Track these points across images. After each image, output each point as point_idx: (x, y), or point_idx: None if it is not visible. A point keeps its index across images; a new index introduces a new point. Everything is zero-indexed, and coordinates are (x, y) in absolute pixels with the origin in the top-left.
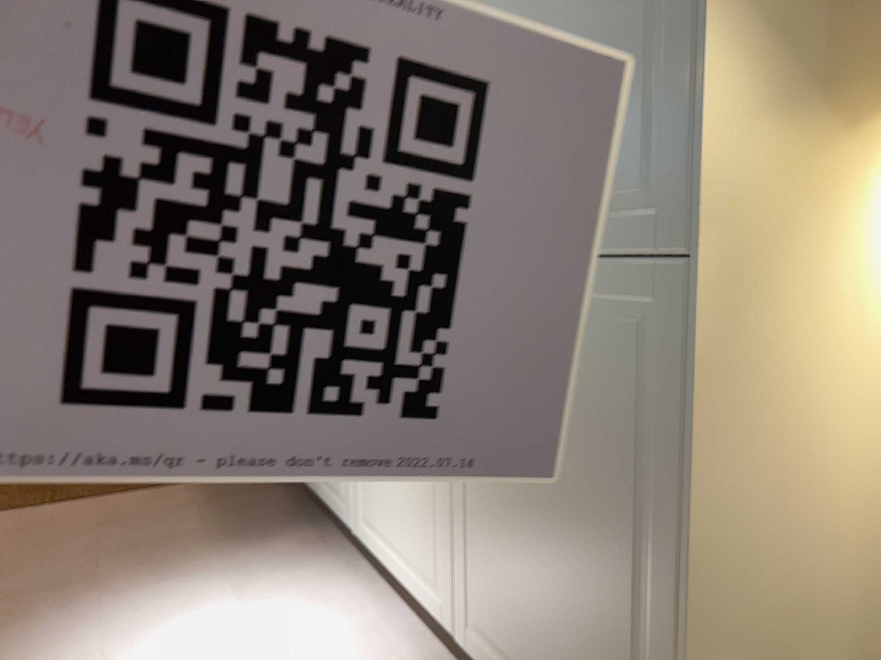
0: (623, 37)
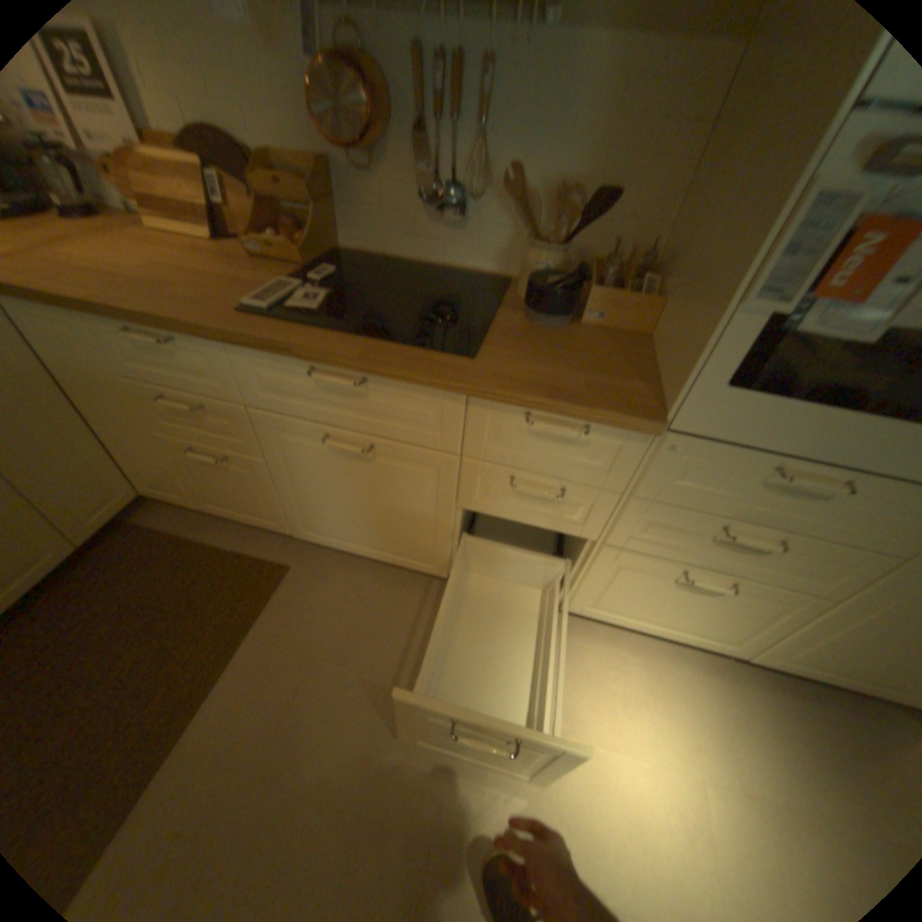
0: None
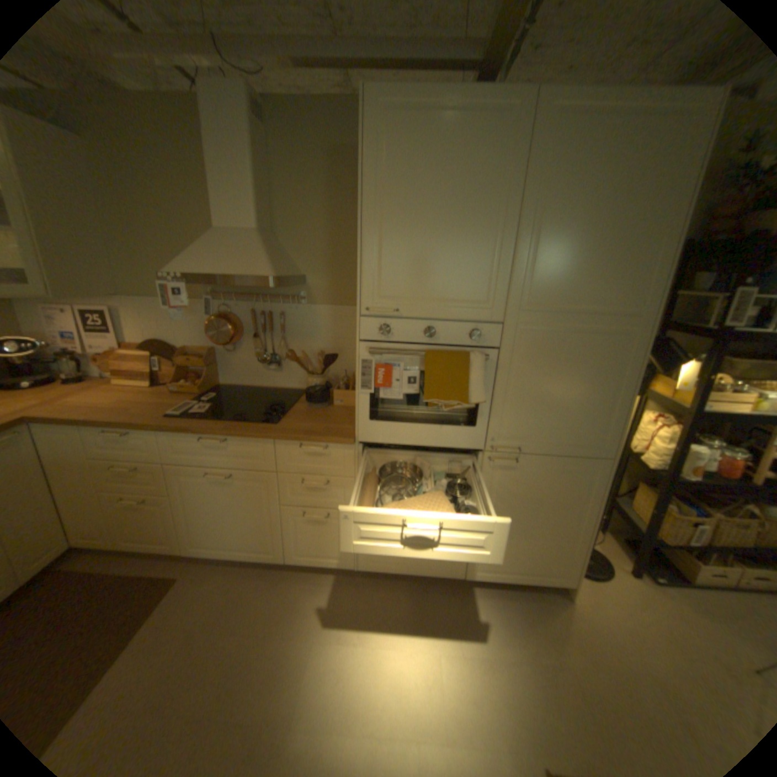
0: (596, 401)
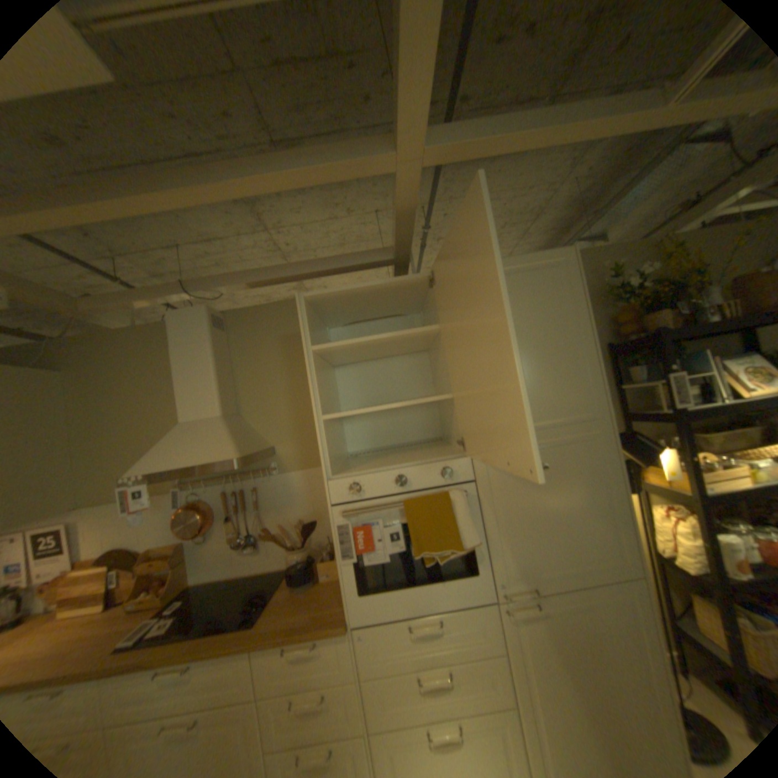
0: (595, 514)
